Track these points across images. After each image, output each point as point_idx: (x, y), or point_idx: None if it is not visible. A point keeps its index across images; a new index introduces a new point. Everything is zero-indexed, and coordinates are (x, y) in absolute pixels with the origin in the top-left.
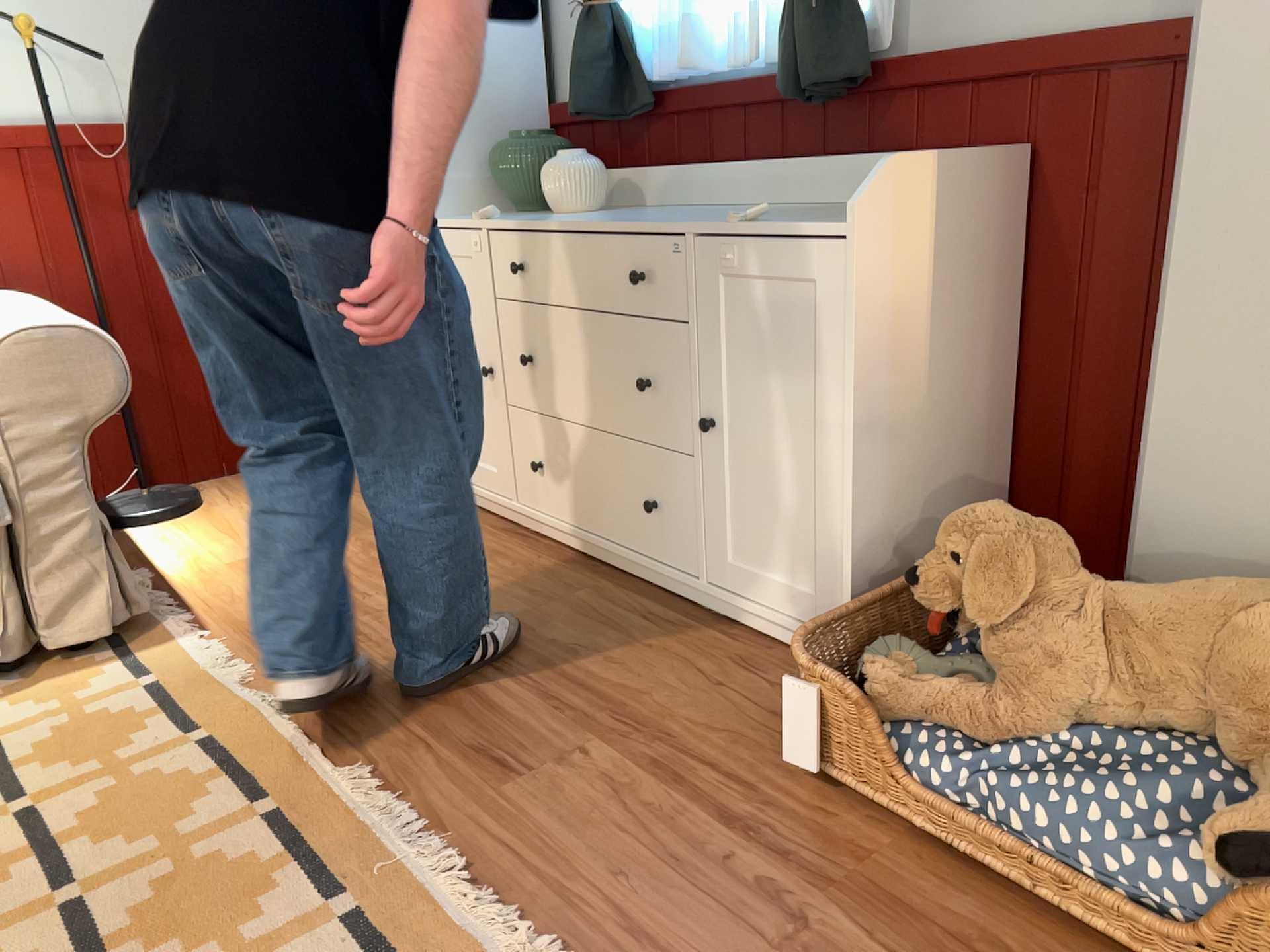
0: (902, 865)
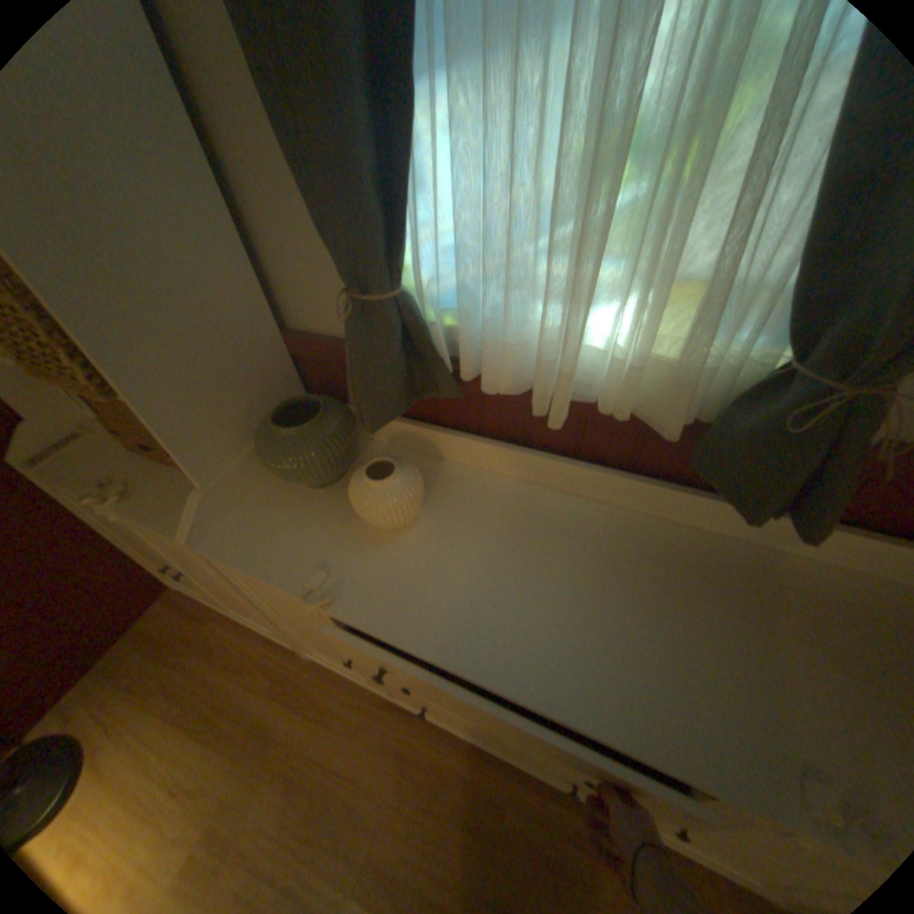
0: None
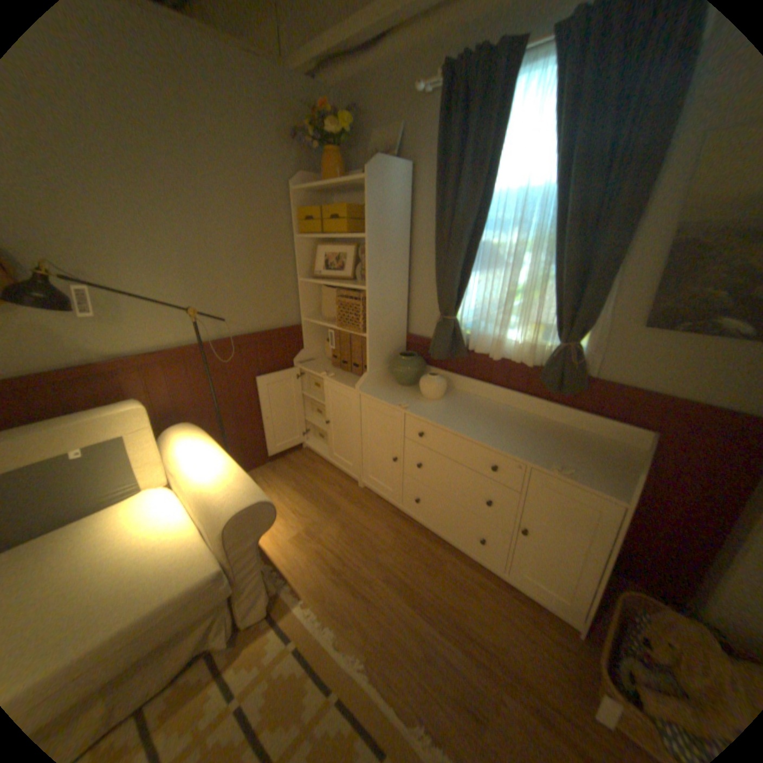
0: None
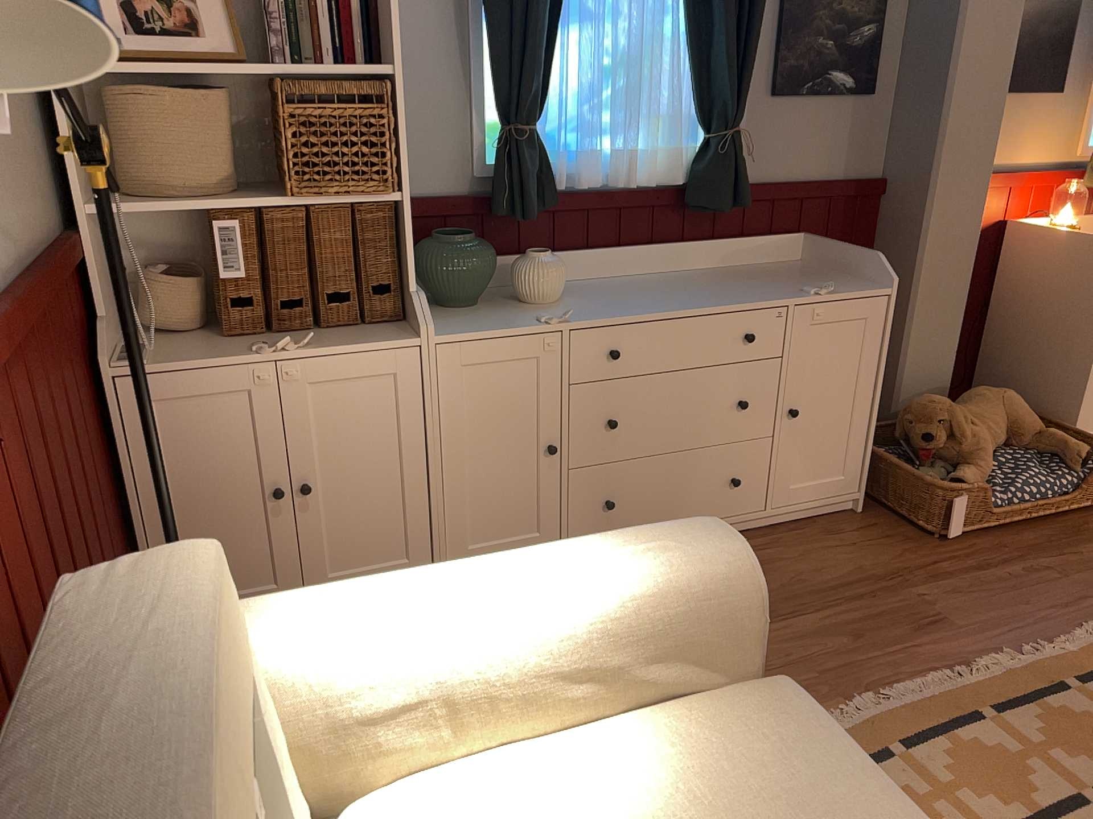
0: (1007, 540)
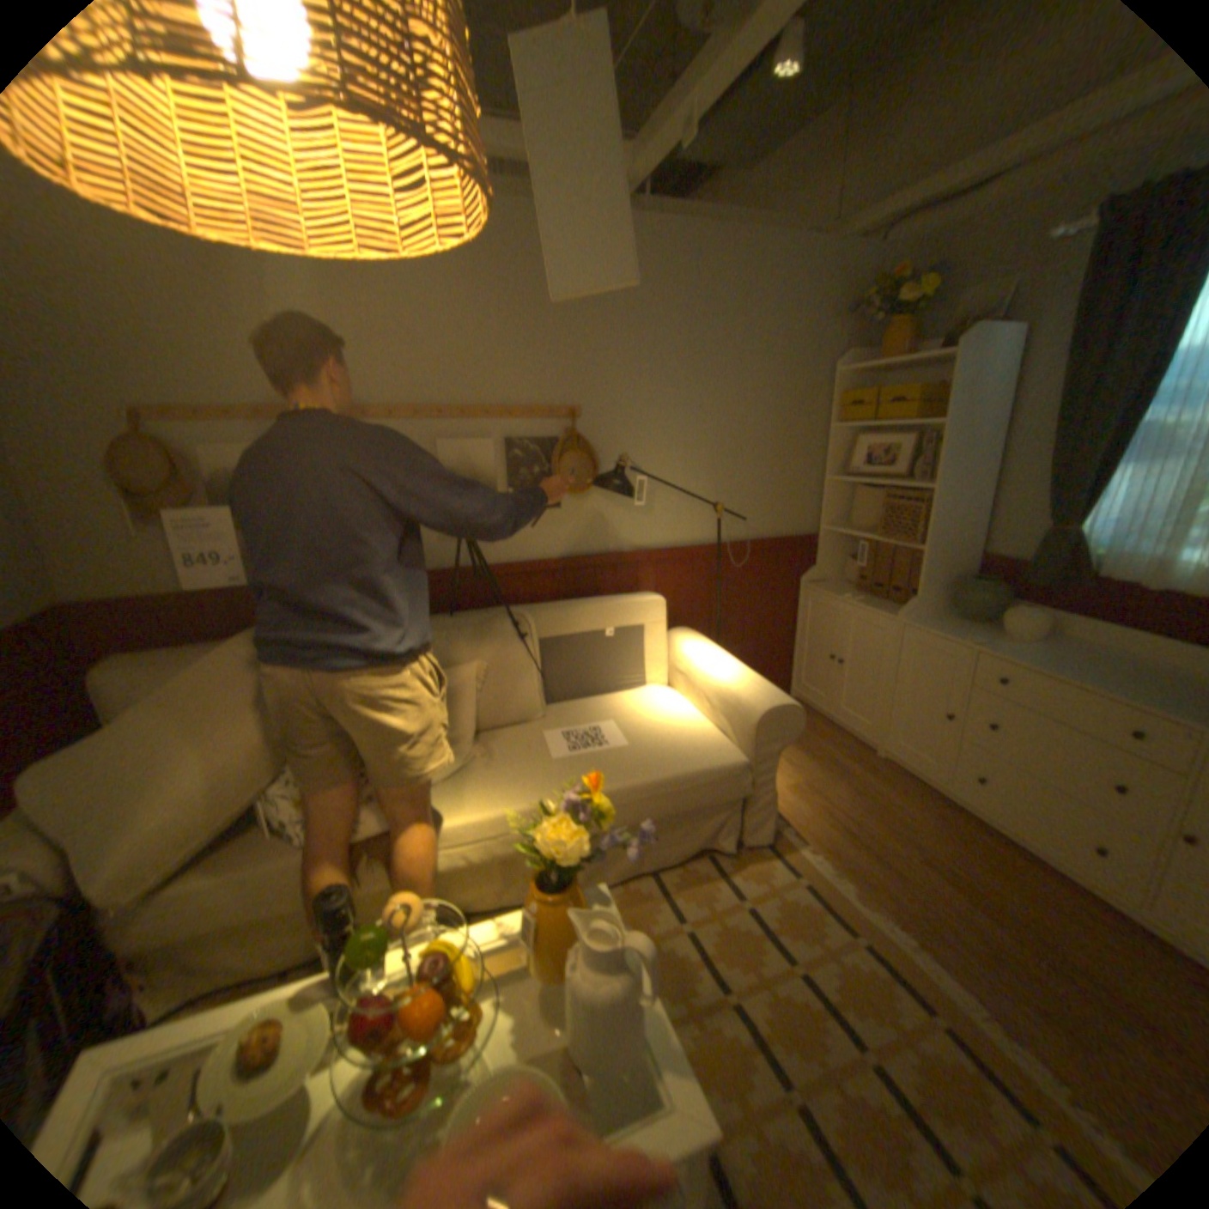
0: None
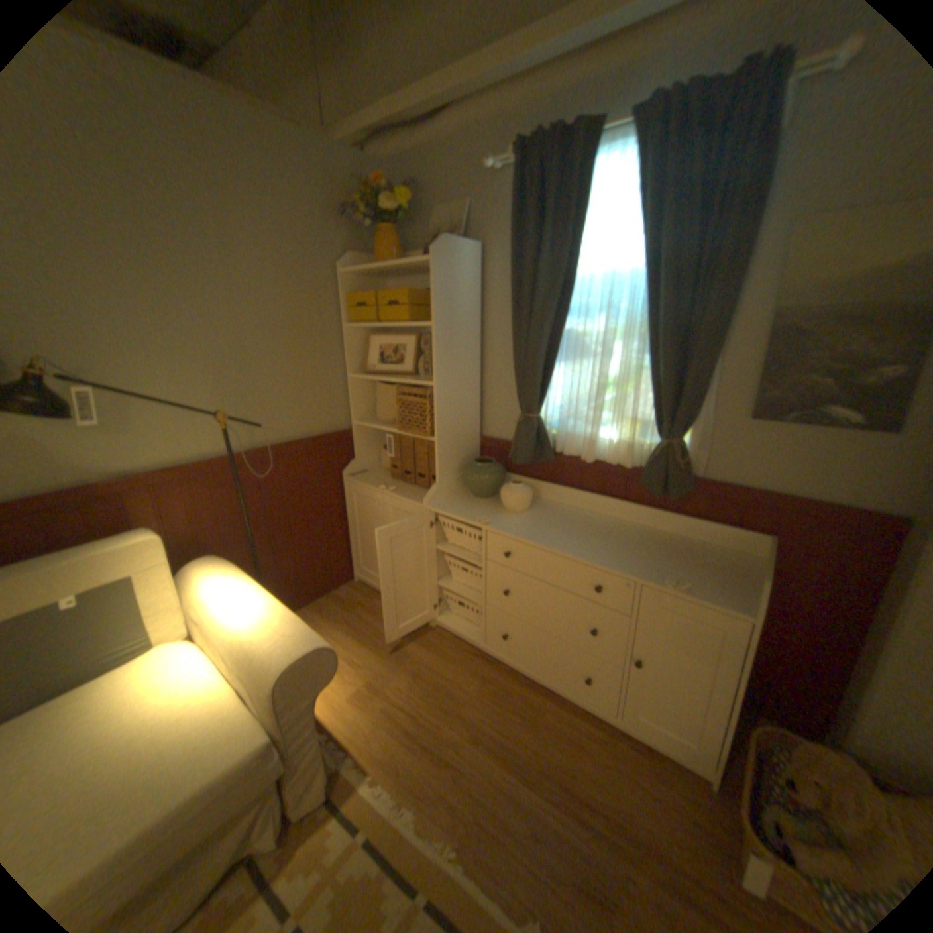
0: None
